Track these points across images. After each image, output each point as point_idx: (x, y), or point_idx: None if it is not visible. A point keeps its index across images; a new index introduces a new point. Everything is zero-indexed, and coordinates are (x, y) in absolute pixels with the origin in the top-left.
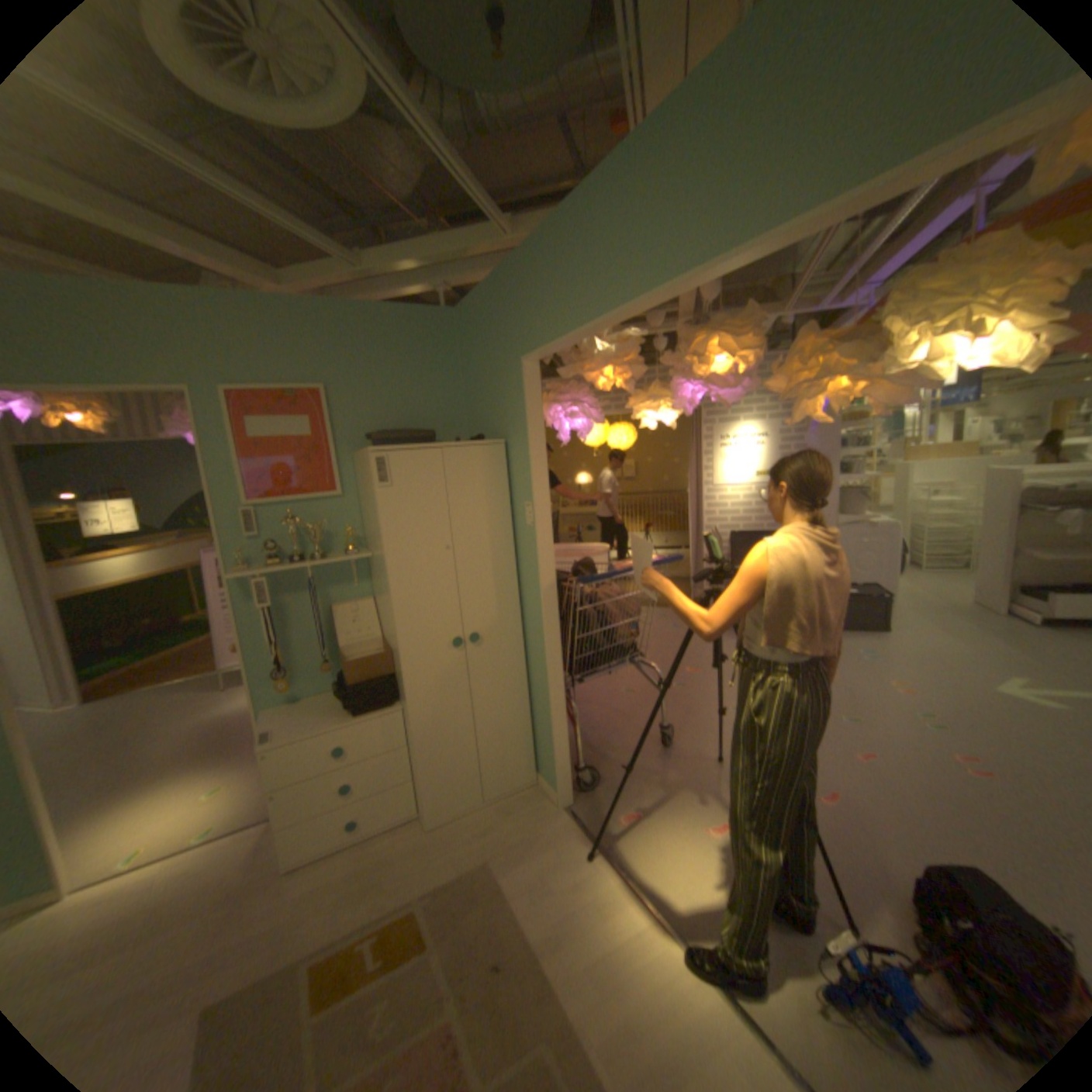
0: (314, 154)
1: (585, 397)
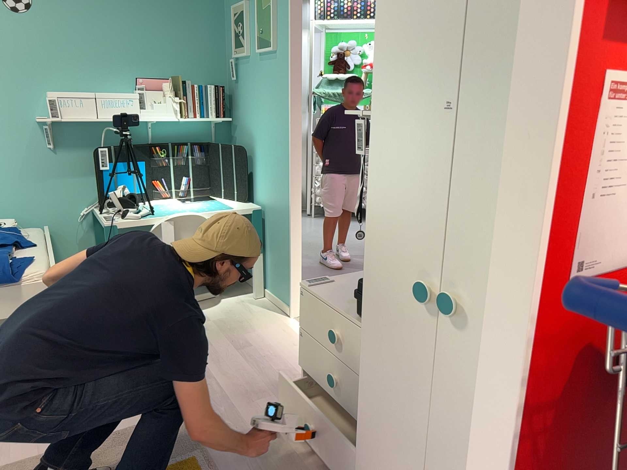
0: None
1: None
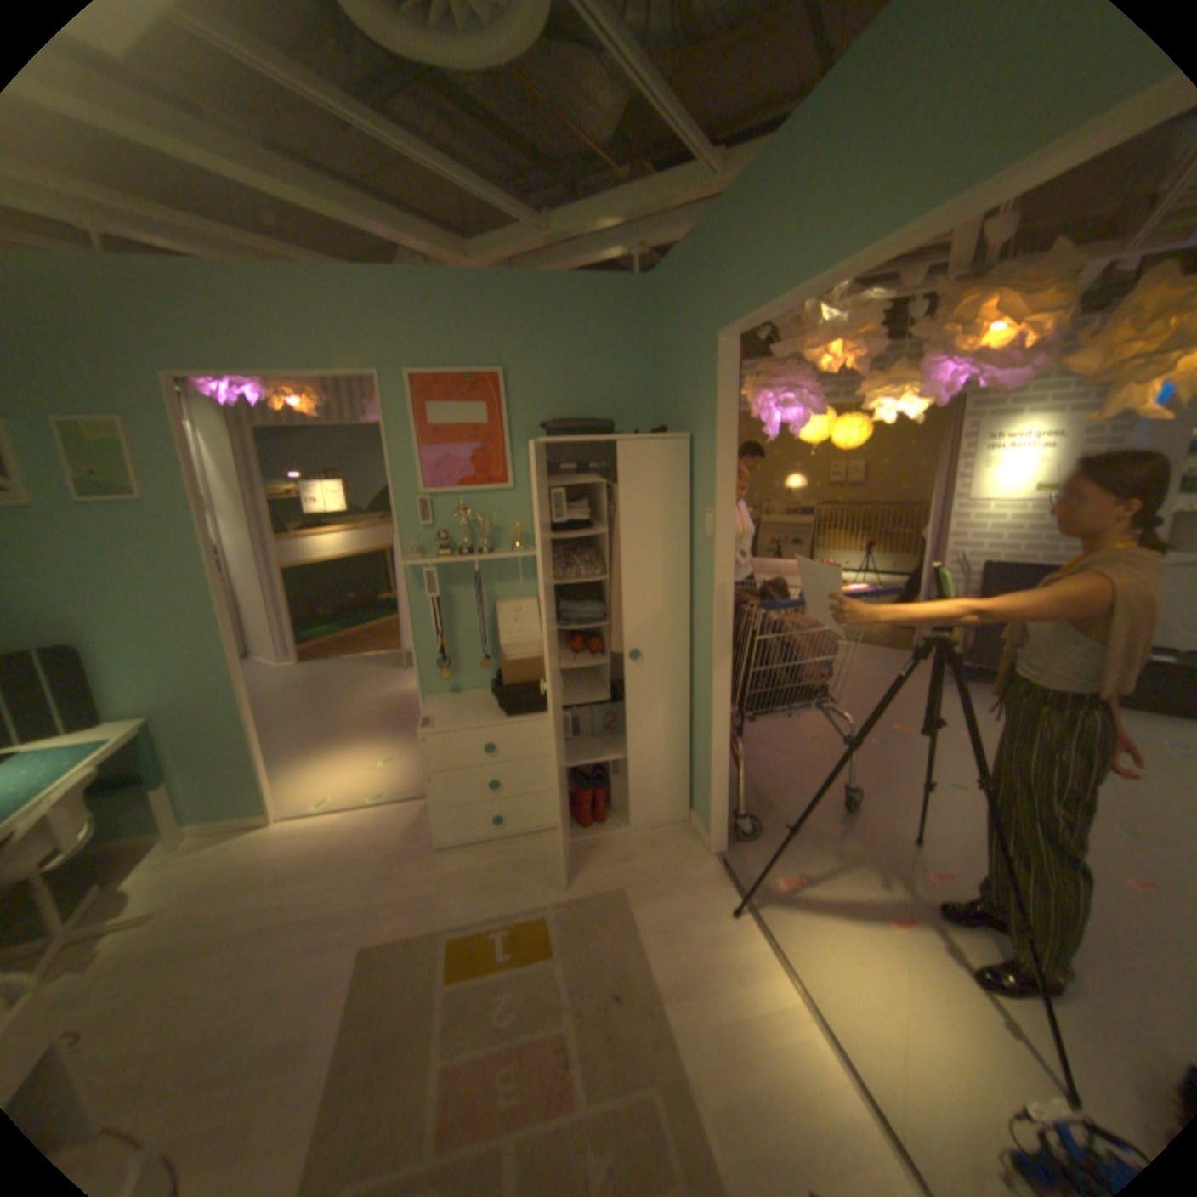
0: (508, 100)
1: (804, 381)
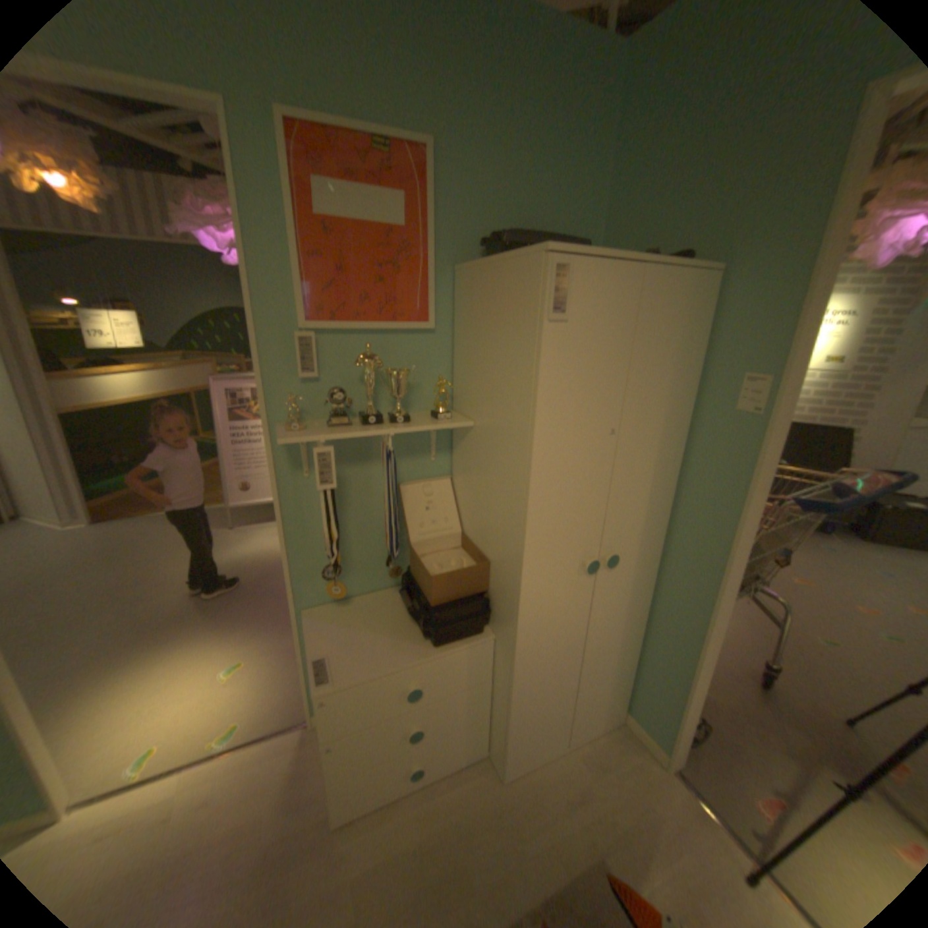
0: None
1: None
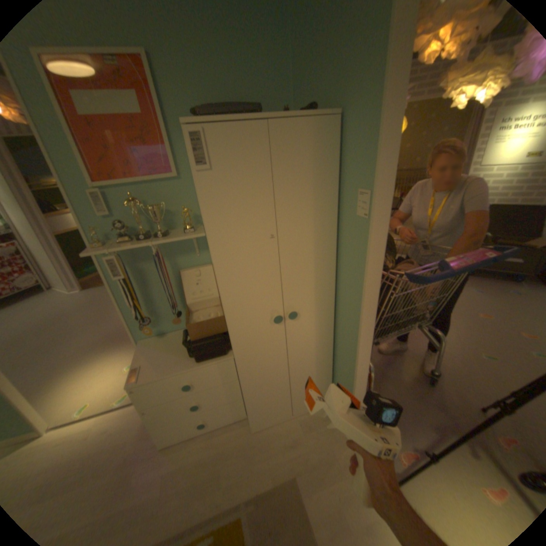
0: None
1: None
